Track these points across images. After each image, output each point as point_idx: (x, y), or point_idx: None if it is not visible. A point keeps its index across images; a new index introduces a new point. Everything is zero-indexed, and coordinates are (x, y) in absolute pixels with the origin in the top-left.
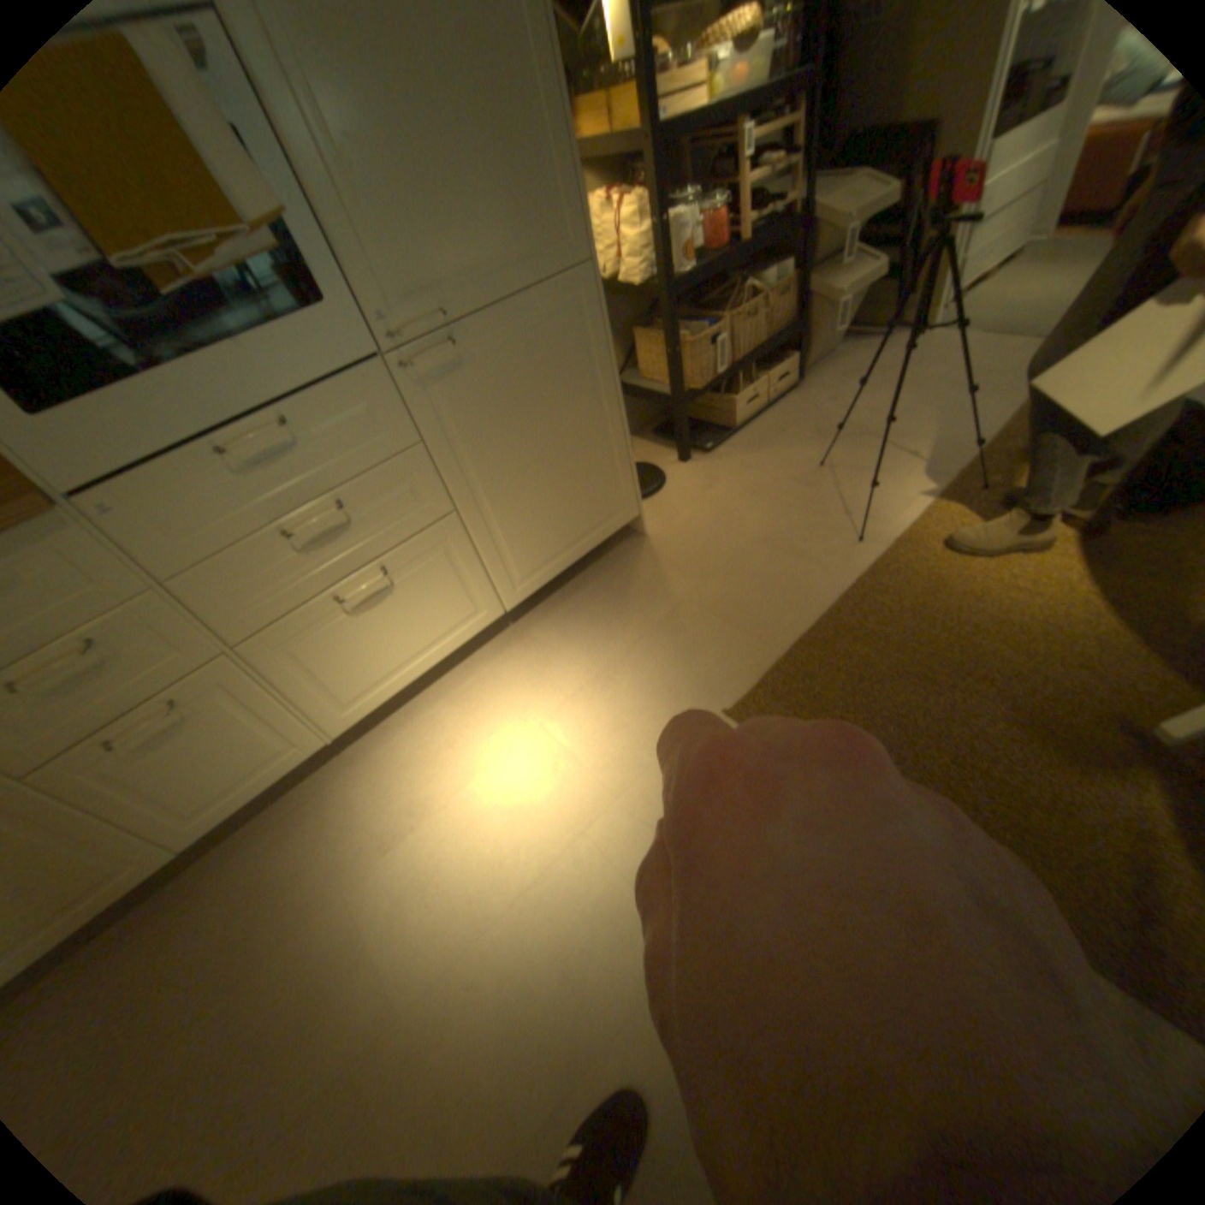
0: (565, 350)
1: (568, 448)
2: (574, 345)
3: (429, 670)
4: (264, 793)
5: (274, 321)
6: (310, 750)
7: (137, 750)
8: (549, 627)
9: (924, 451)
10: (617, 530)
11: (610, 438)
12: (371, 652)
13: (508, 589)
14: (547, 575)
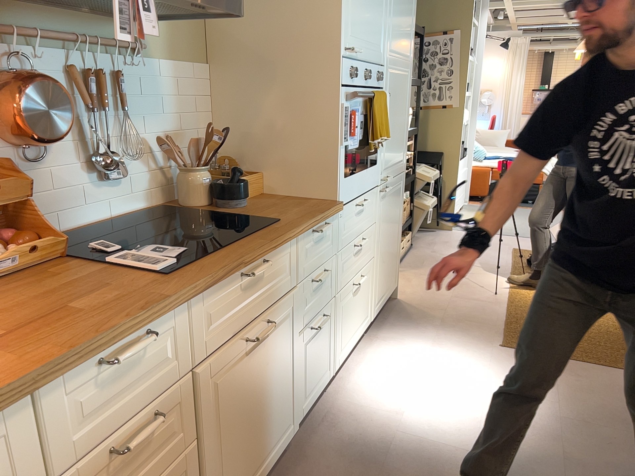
0: (398, 200)
1: (393, 242)
2: (399, 200)
3: (355, 344)
4: (317, 396)
5: (369, 166)
6: (330, 374)
7: (312, 337)
8: (386, 332)
9: (489, 268)
10: (393, 291)
11: (398, 242)
12: (351, 320)
13: (374, 306)
14: (380, 305)
